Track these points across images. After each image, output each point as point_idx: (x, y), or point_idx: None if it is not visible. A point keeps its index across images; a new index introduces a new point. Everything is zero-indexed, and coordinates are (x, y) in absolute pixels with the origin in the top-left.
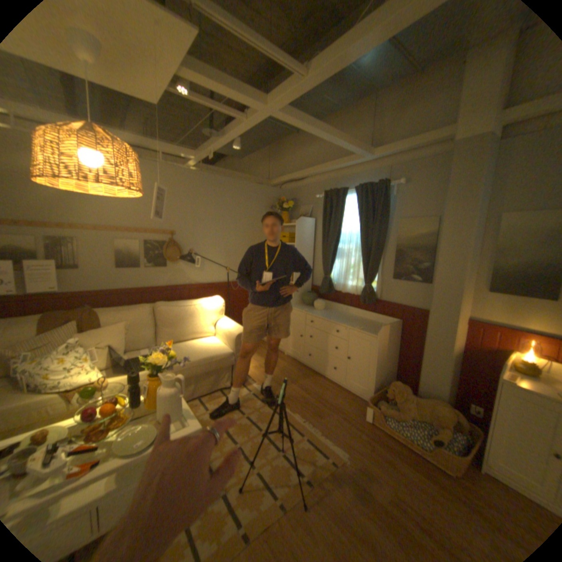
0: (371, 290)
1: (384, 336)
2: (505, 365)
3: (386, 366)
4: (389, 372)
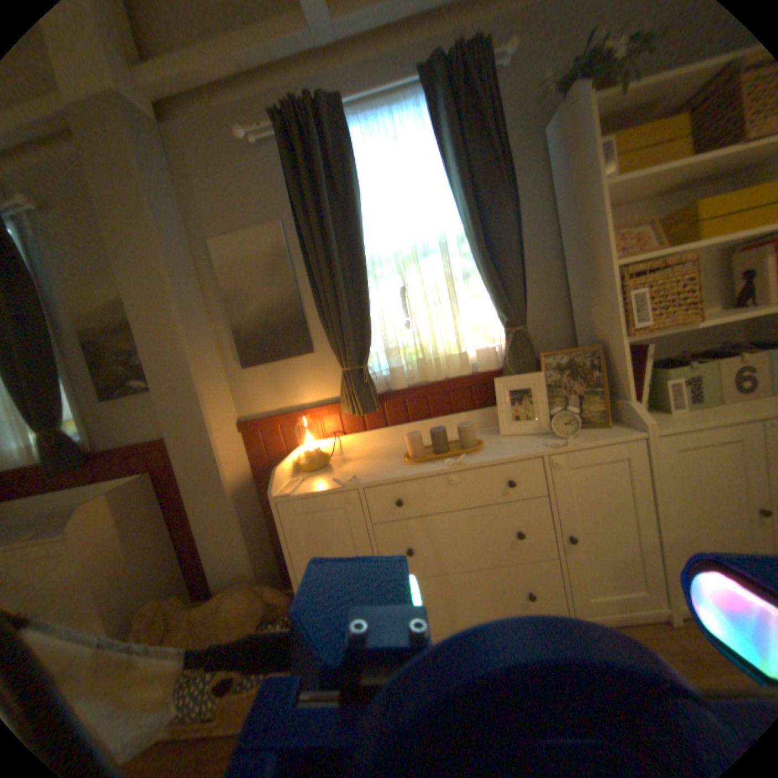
0: (59, 440)
1: (95, 526)
2: (277, 471)
3: (137, 581)
4: (159, 585)
